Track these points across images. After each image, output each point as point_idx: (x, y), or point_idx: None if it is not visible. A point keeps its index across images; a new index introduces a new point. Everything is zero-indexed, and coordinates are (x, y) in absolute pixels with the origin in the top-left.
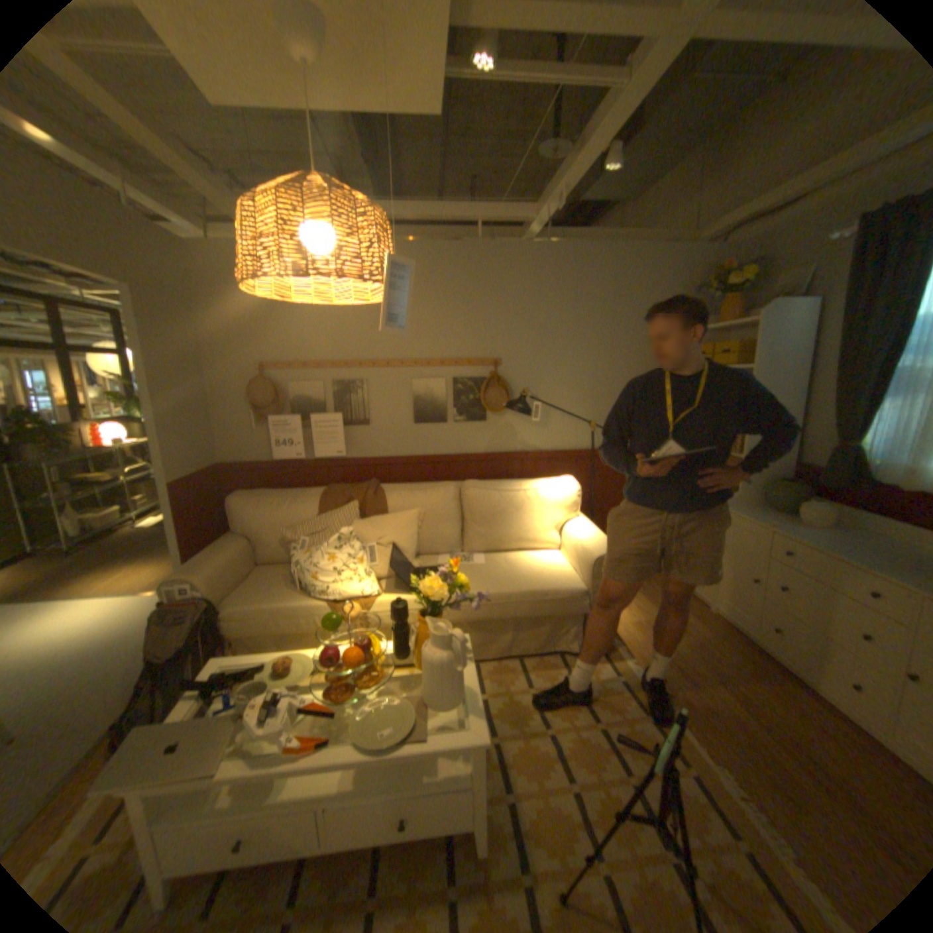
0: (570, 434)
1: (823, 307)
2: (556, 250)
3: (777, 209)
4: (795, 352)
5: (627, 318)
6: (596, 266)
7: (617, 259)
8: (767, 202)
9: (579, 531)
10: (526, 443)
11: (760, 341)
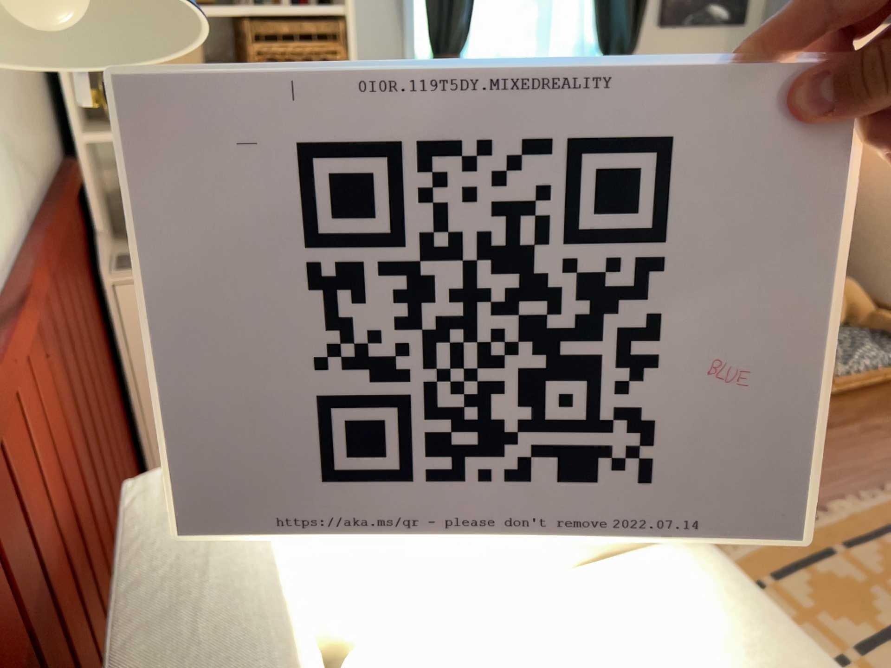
0: None
1: None
2: None
3: None
4: None
5: None
6: None
7: None
8: None
9: None
10: None
11: None
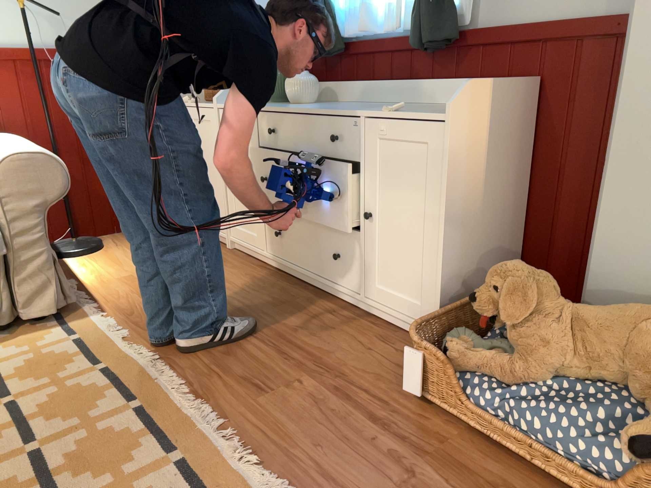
0: None
1: None
2: None
3: None
4: None
5: None
6: None
7: None
8: None
9: None
10: None
11: None
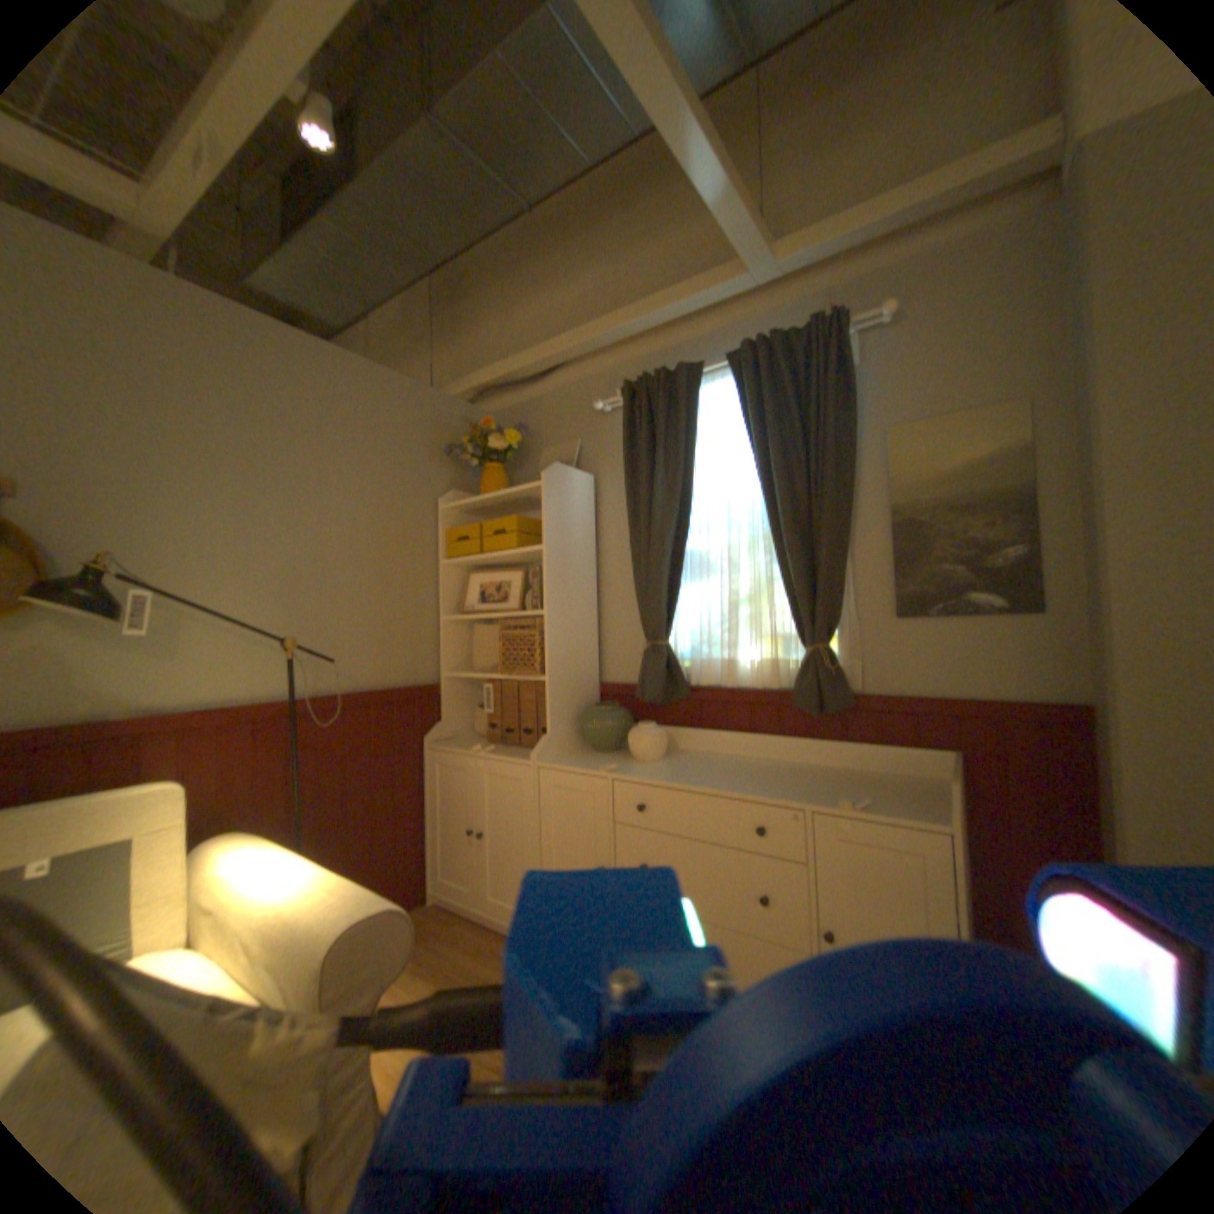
0: (241, 671)
1: (597, 489)
2: (196, 300)
3: (529, 380)
4: (581, 536)
5: (348, 466)
6: (287, 363)
7: (325, 366)
8: (520, 364)
9: (275, 884)
10: (110, 696)
11: (540, 521)
